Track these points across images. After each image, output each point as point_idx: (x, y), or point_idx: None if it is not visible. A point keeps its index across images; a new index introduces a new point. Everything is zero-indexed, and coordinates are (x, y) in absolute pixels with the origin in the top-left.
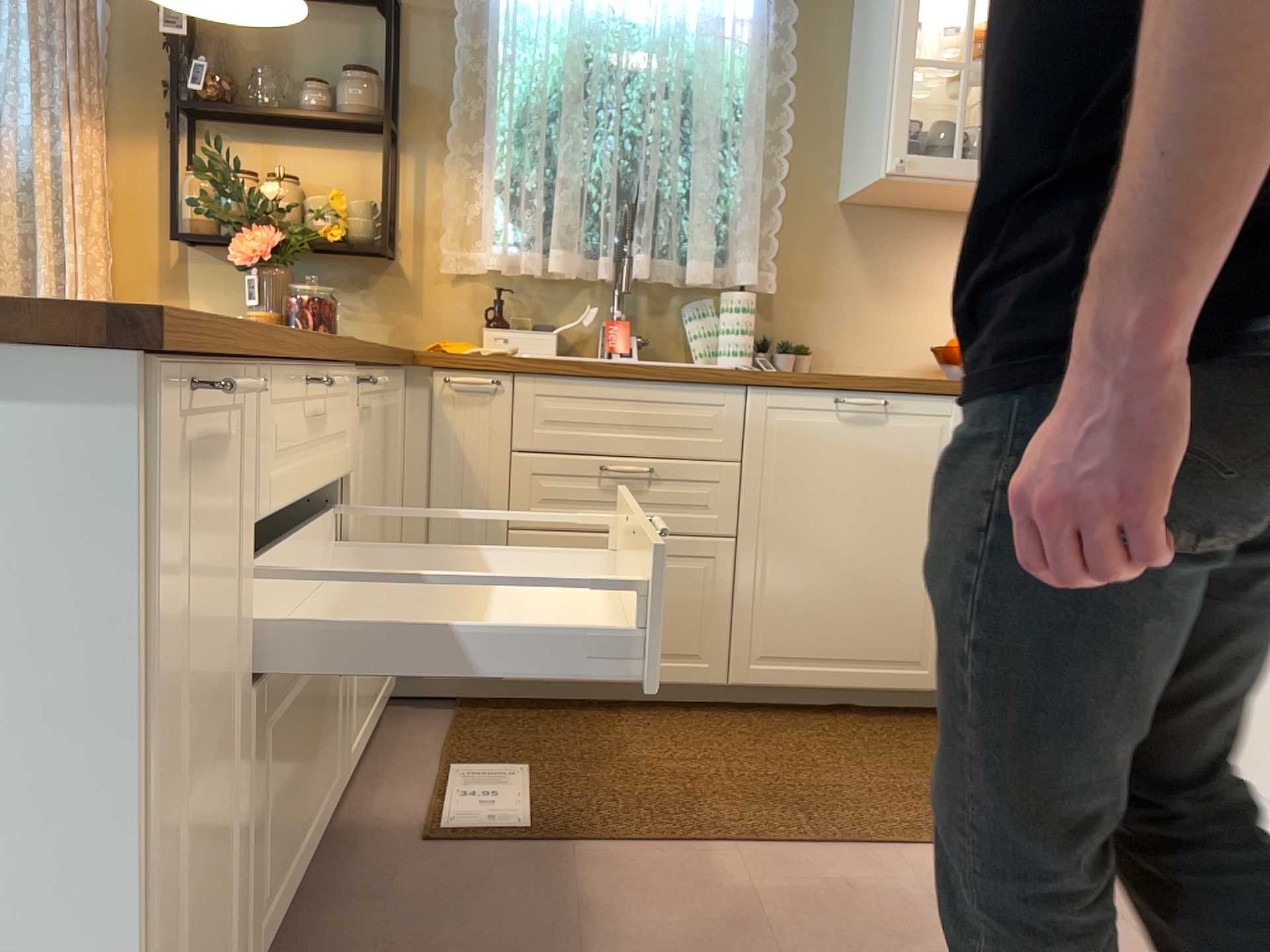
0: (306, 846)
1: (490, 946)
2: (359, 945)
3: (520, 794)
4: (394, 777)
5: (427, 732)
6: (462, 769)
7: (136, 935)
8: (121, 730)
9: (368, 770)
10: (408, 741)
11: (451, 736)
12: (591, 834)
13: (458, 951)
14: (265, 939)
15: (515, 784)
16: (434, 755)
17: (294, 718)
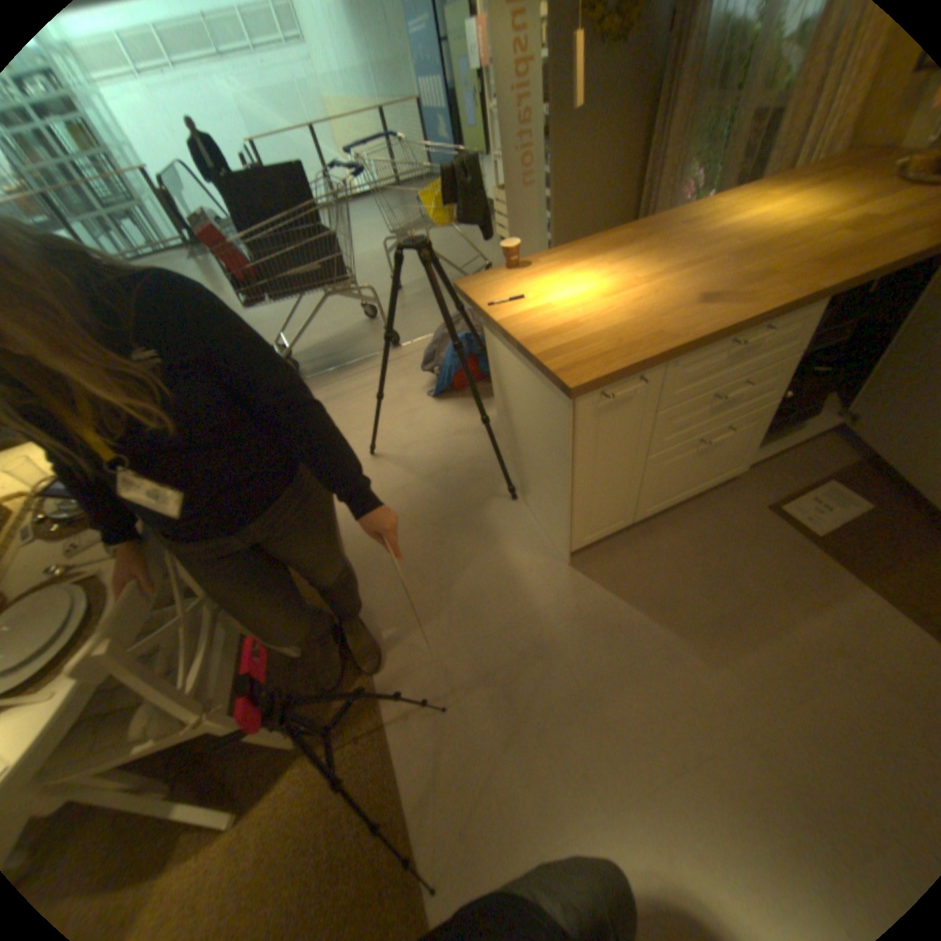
0: (702, 488)
1: (738, 565)
2: (700, 528)
3: (847, 518)
4: (801, 469)
5: (853, 453)
6: (838, 486)
7: (575, 511)
8: (572, 474)
9: (795, 458)
10: (835, 453)
11: (861, 463)
12: (850, 562)
13: (726, 557)
14: (660, 510)
15: (853, 511)
16: (836, 469)
17: (698, 455)
